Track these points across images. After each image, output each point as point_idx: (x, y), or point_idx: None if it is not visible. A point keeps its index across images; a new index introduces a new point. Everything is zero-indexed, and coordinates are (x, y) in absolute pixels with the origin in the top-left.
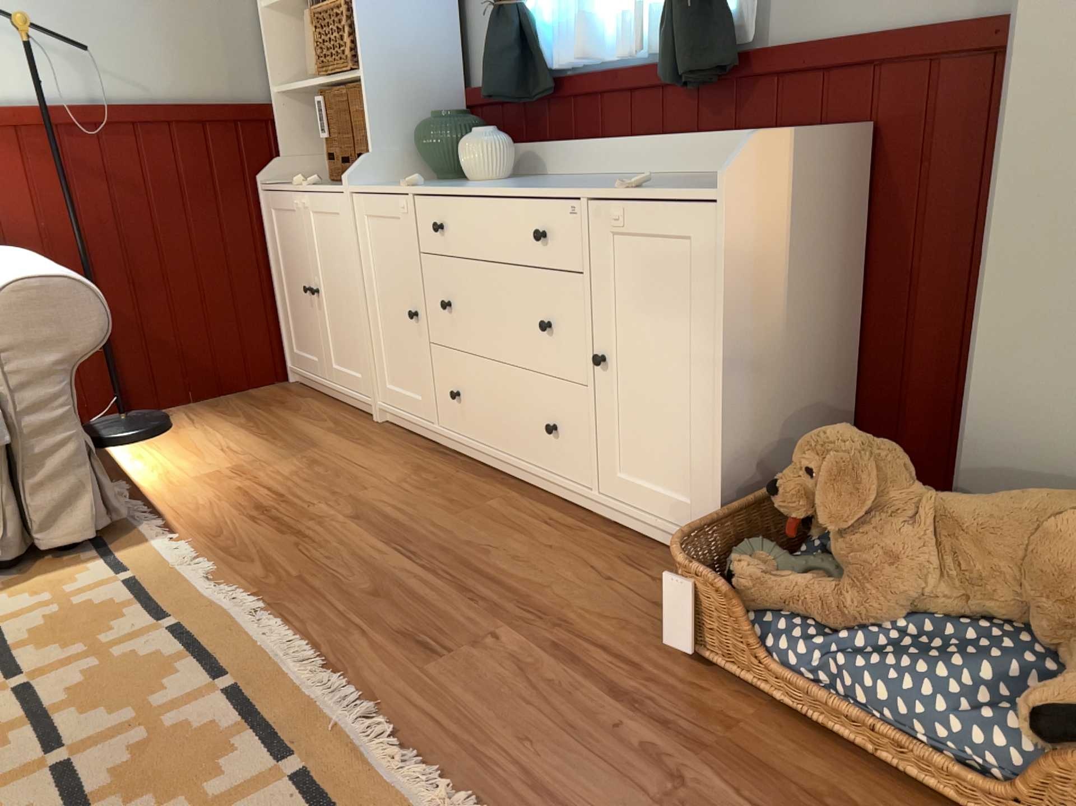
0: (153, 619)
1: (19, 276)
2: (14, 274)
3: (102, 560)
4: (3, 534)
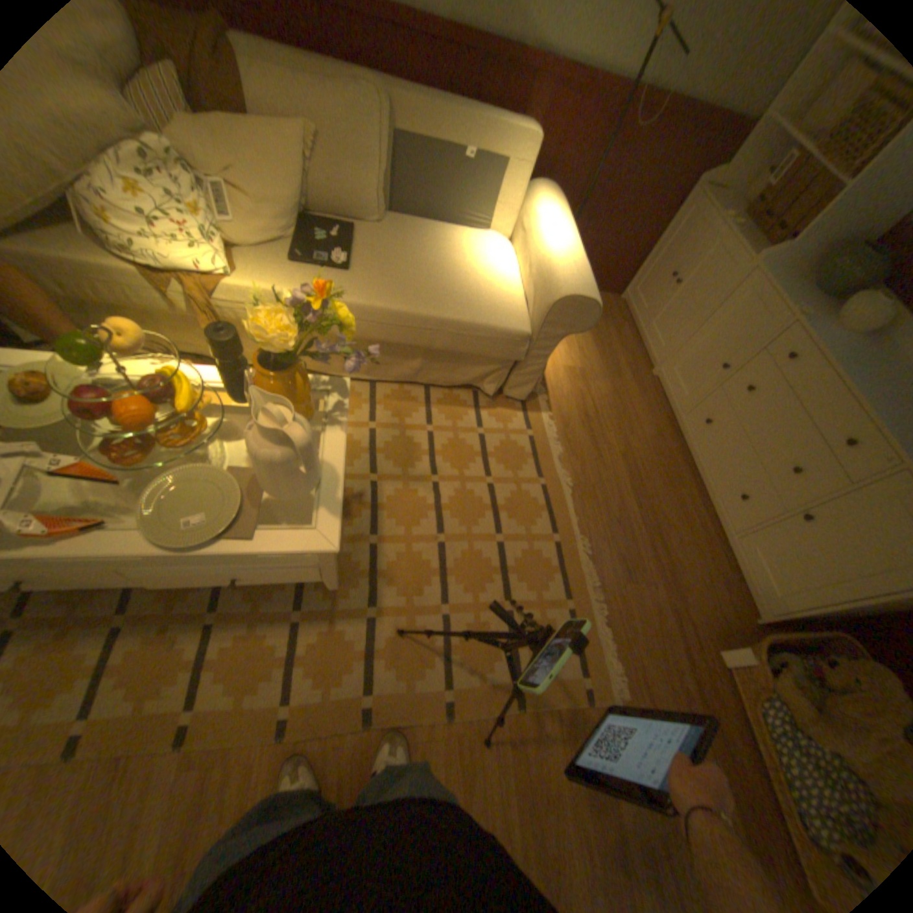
0: (536, 476)
1: (573, 286)
2: (570, 278)
3: (521, 414)
4: (495, 387)
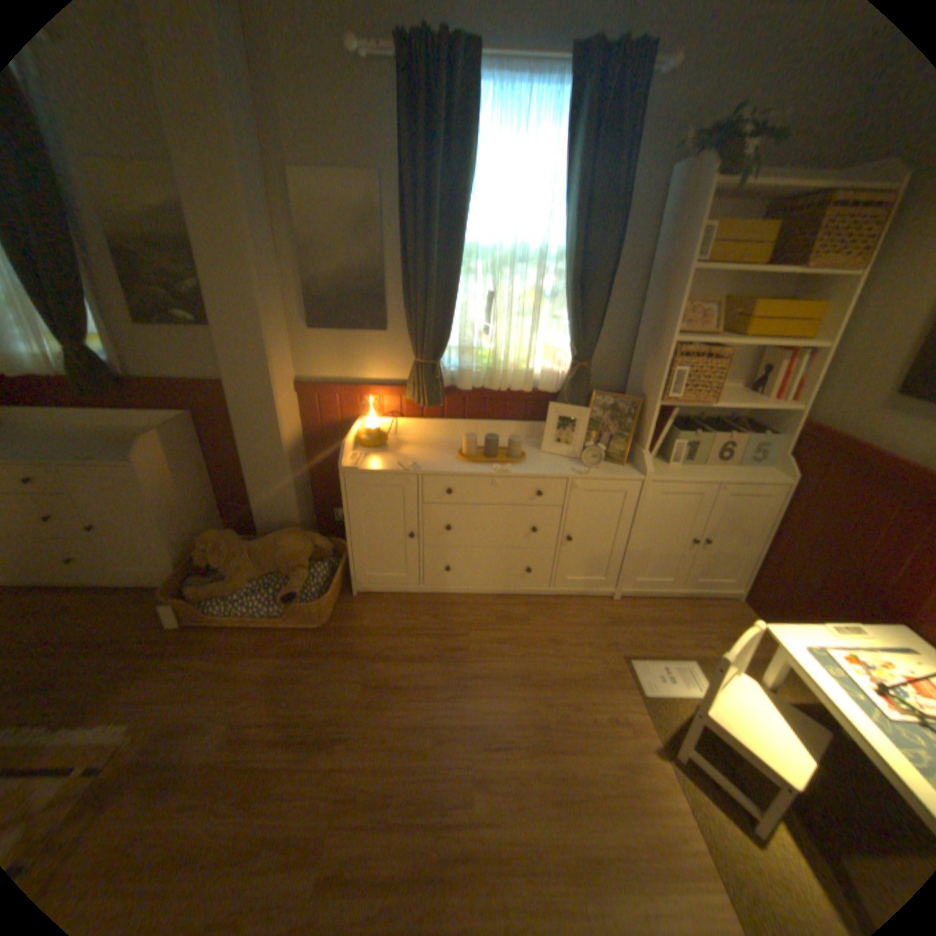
0: None
1: None
2: None
3: None
4: None
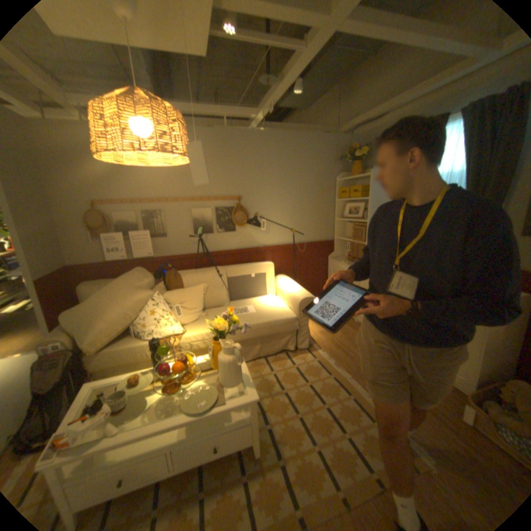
0: (328, 374)
1: (302, 295)
2: (300, 294)
3: (309, 353)
4: (292, 345)
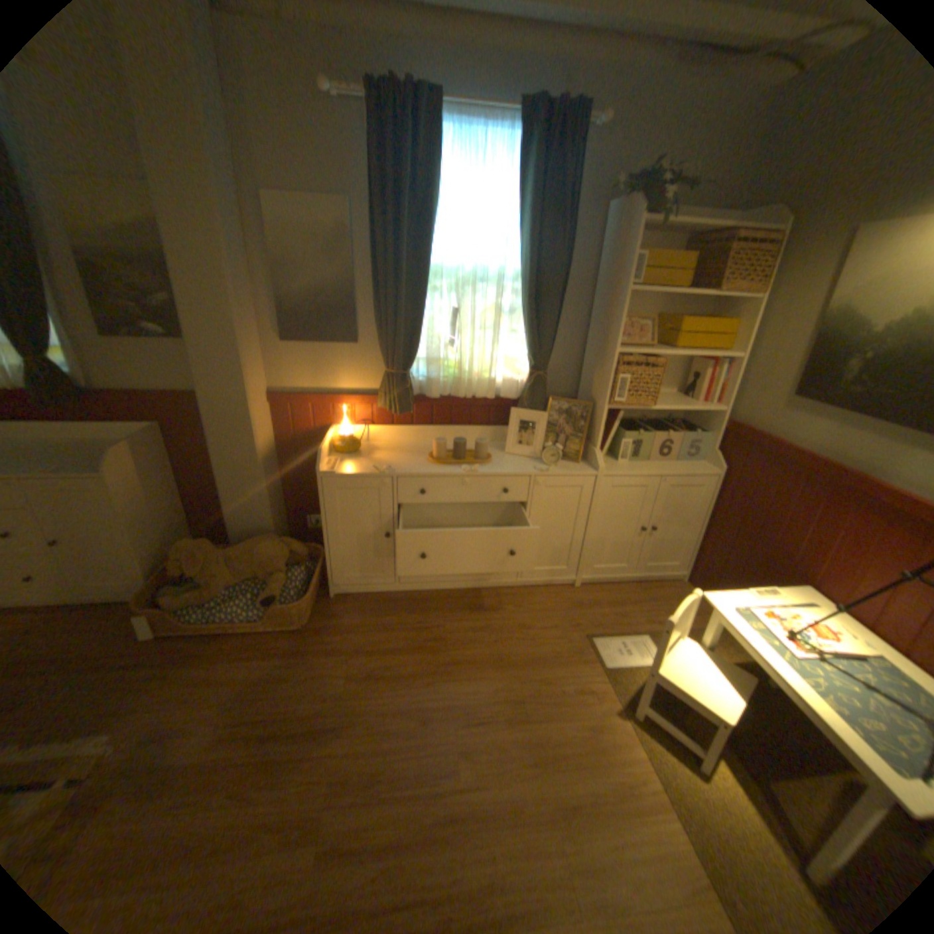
0: None
1: None
2: None
3: None
4: None
